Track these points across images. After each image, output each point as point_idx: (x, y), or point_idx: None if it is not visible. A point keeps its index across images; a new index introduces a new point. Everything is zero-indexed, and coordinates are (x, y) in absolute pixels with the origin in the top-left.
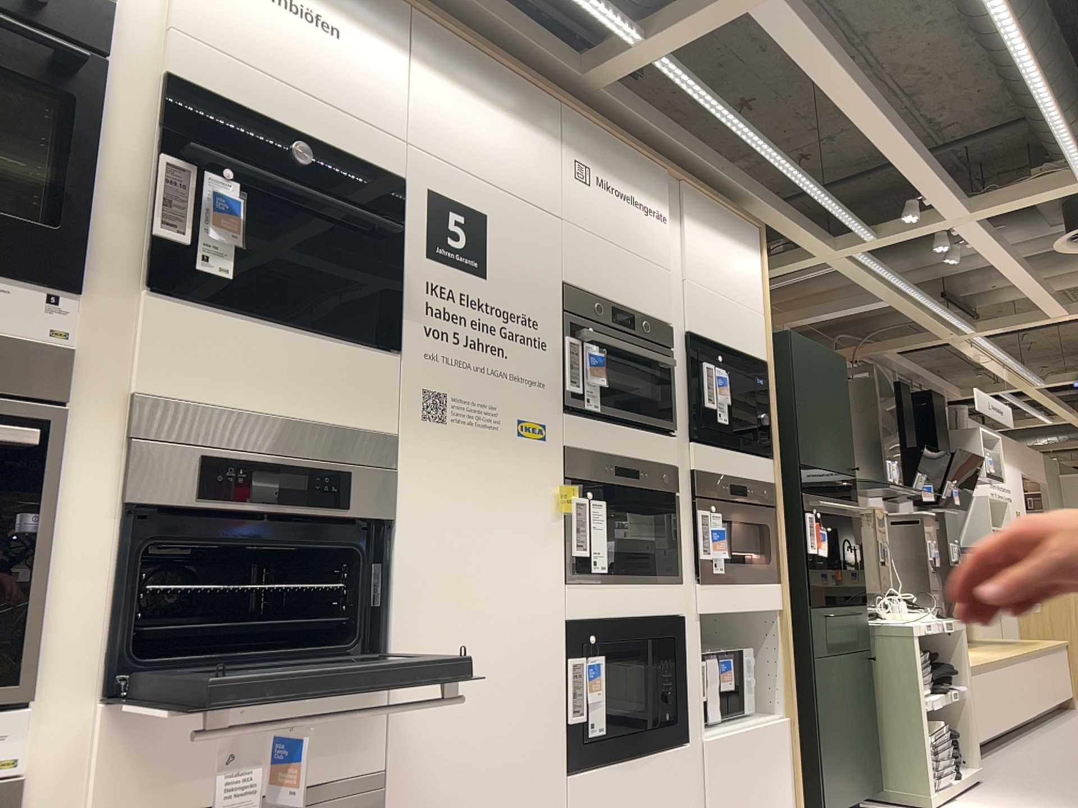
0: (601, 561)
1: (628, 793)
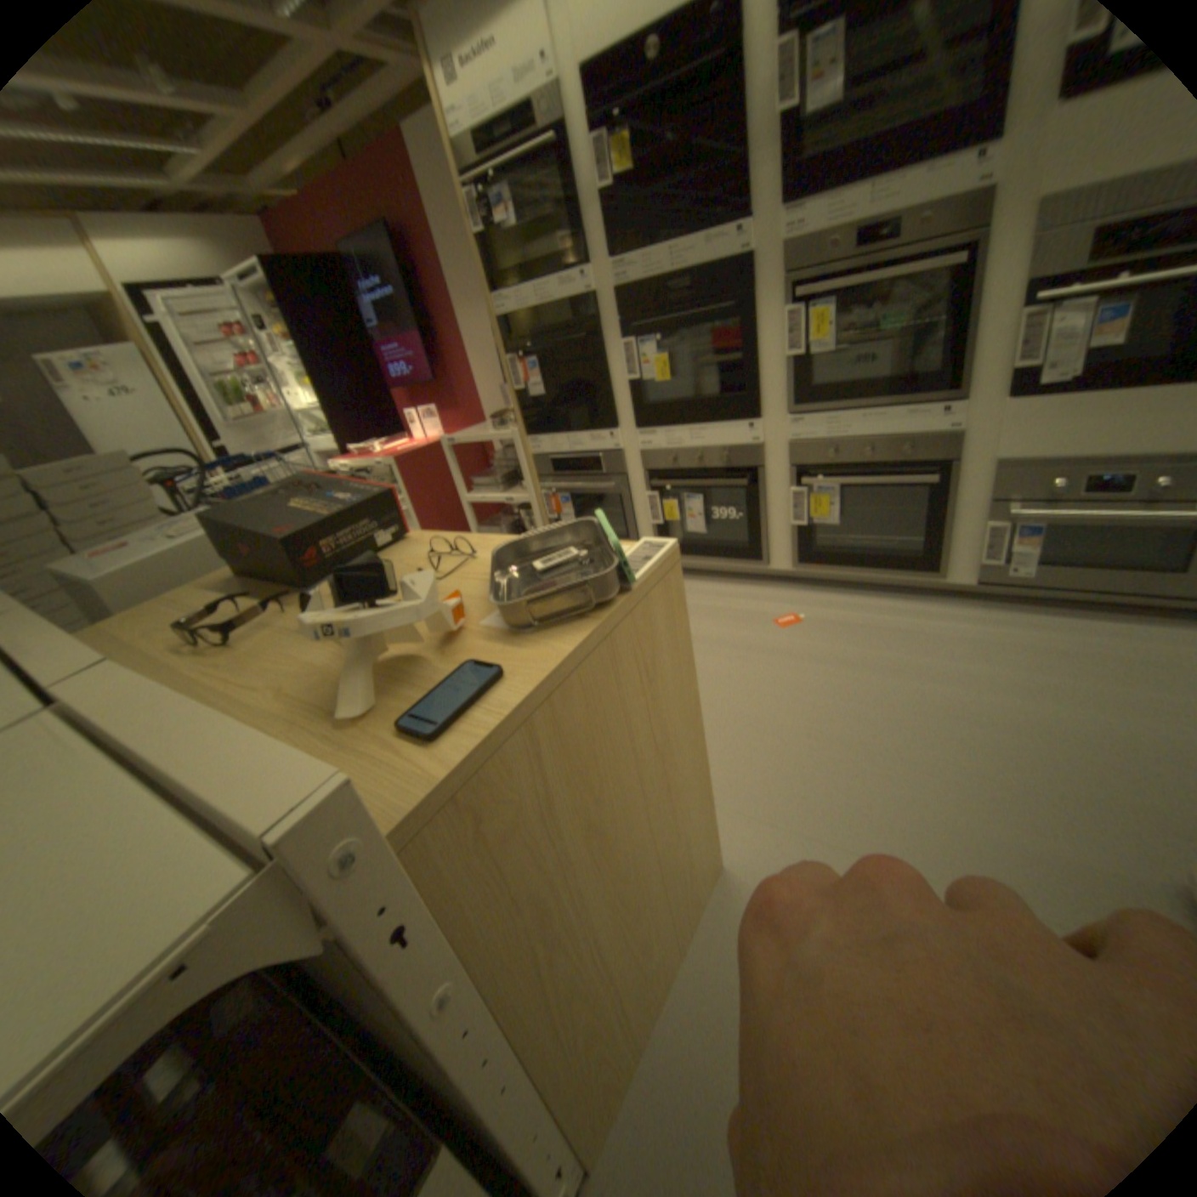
0: None
1: None
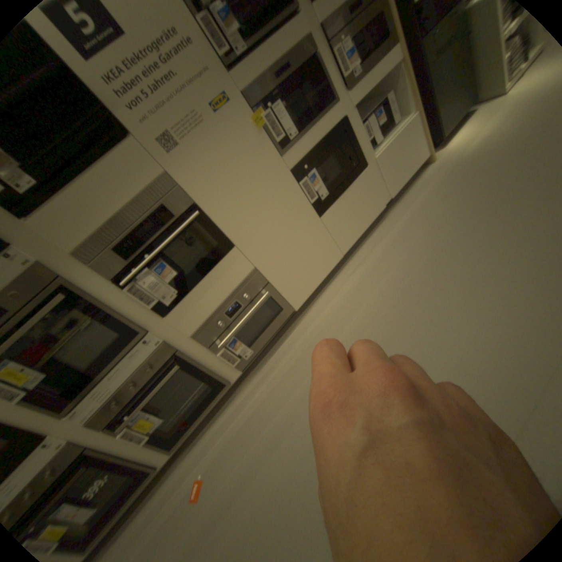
0: (292, 131)
1: (347, 203)
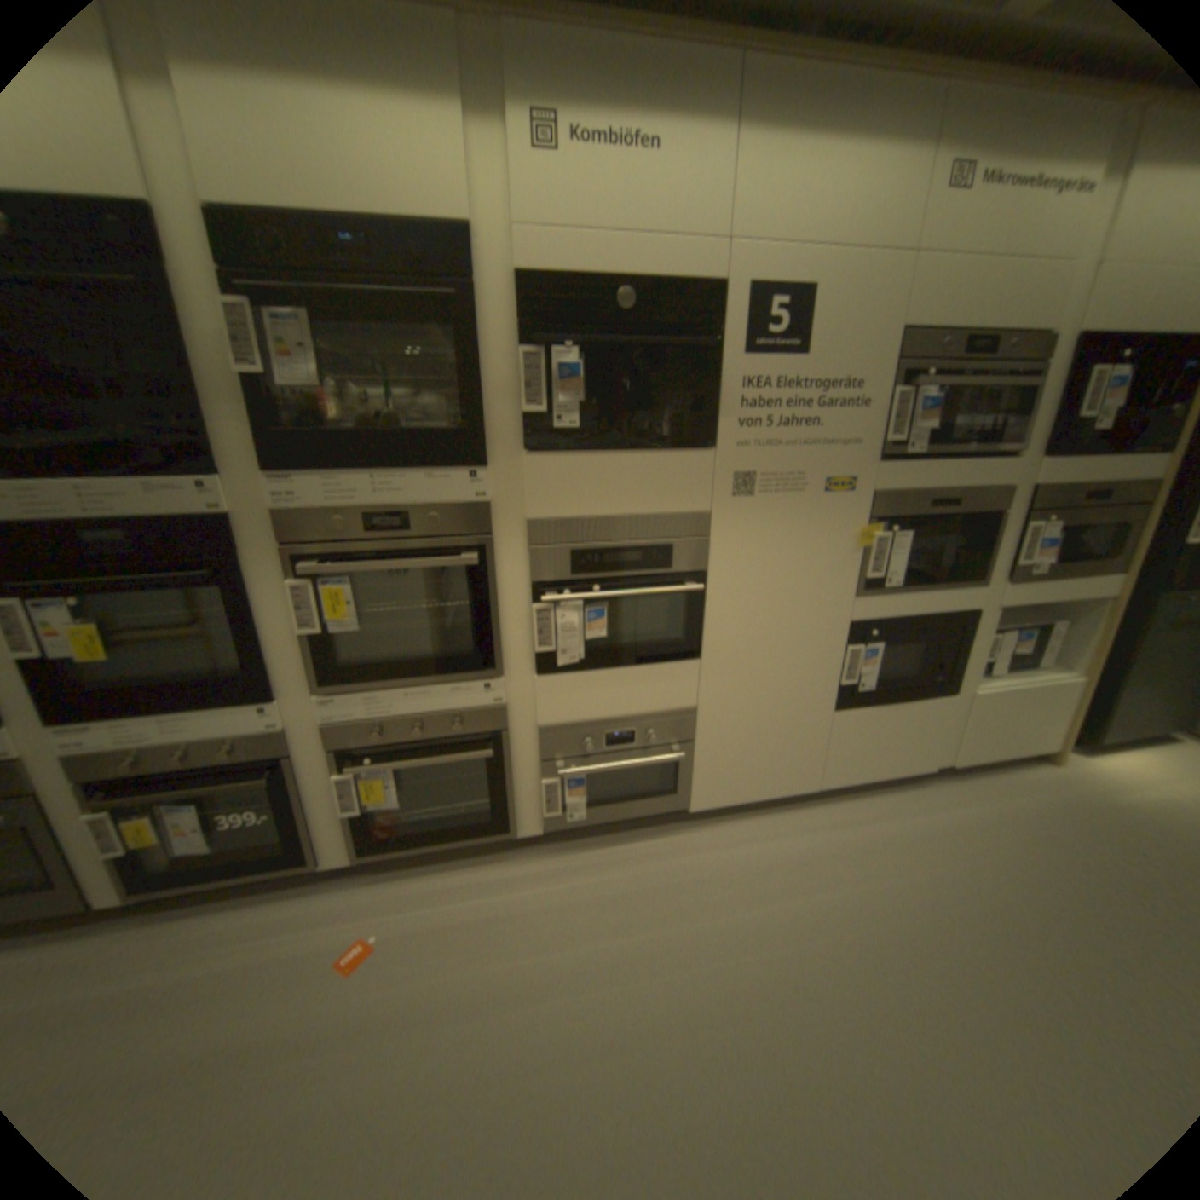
0: (896, 577)
1: (887, 723)
